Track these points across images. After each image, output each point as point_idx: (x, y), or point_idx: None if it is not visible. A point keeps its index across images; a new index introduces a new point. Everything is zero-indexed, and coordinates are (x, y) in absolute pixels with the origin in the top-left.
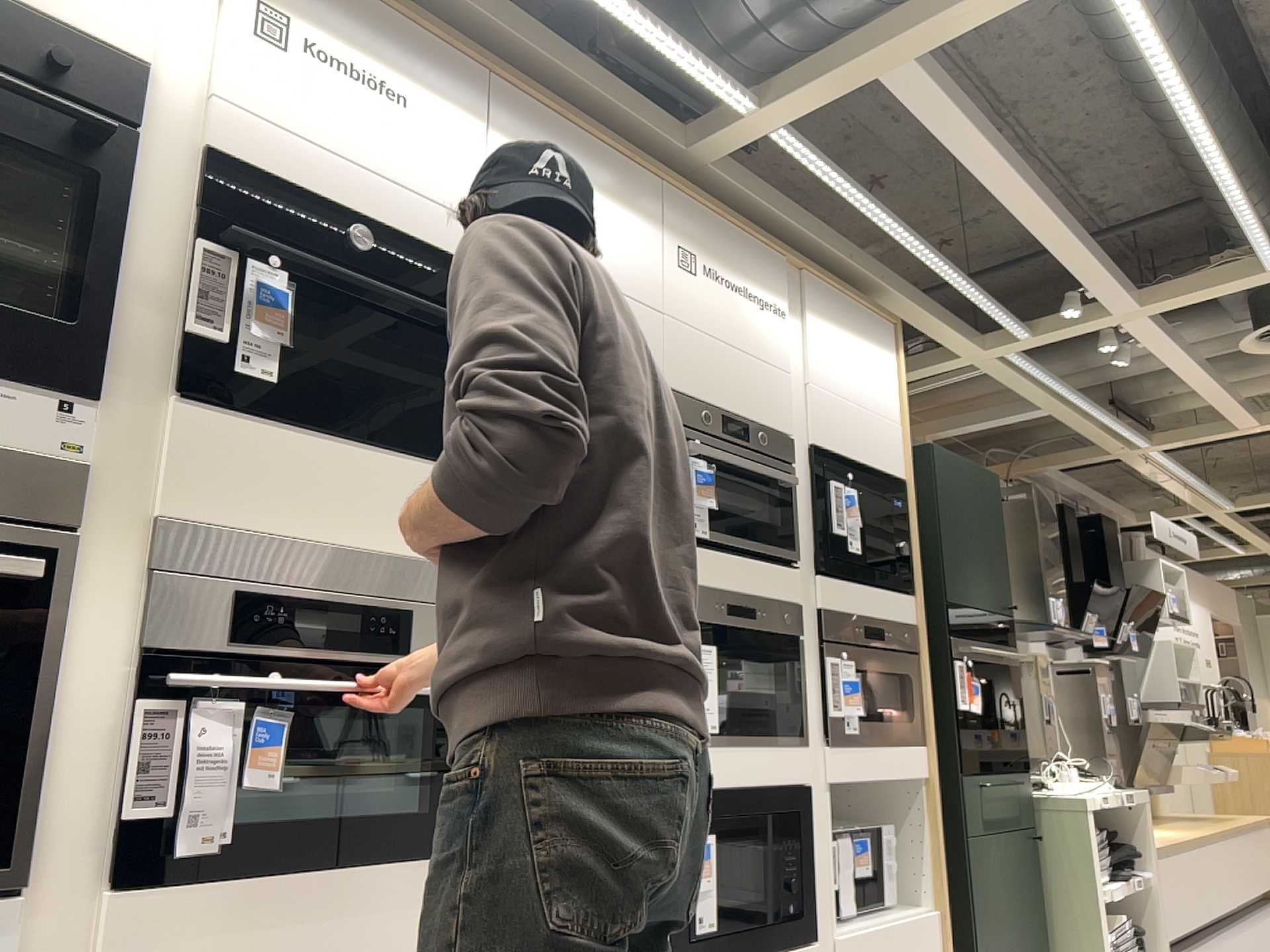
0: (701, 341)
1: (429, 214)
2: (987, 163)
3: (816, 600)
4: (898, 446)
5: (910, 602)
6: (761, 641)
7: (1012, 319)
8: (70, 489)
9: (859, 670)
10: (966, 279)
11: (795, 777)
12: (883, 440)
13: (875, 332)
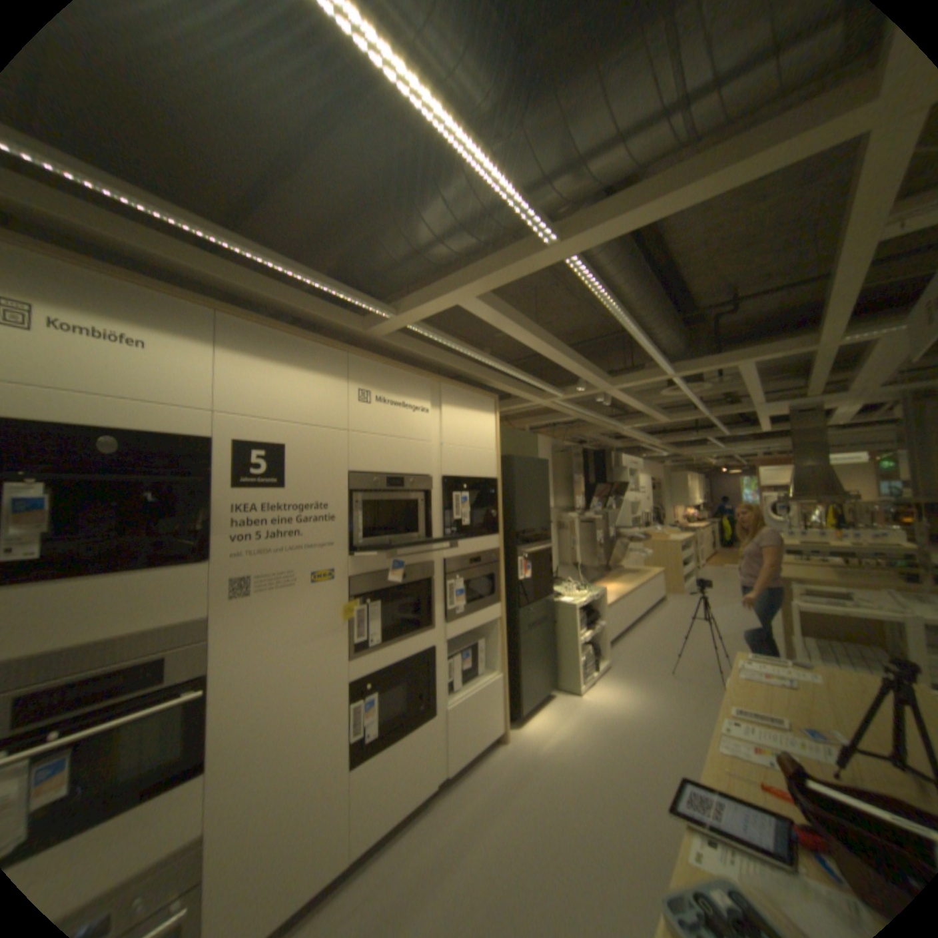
0: (373, 441)
1: (167, 415)
2: (527, 338)
3: (442, 554)
4: (493, 463)
5: (495, 539)
6: (407, 588)
7: (556, 390)
8: None
9: (464, 582)
10: (530, 377)
11: (425, 647)
12: (485, 462)
13: (483, 406)
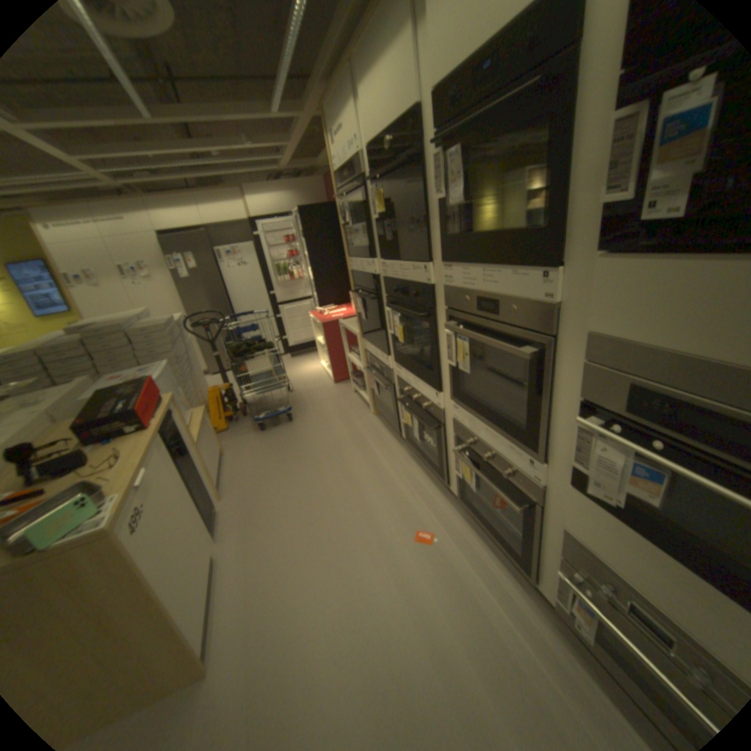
0: None
1: None
2: None
3: None
4: None
5: None
6: None
7: None
8: (551, 316)
9: None
10: None
11: None
12: None
13: None
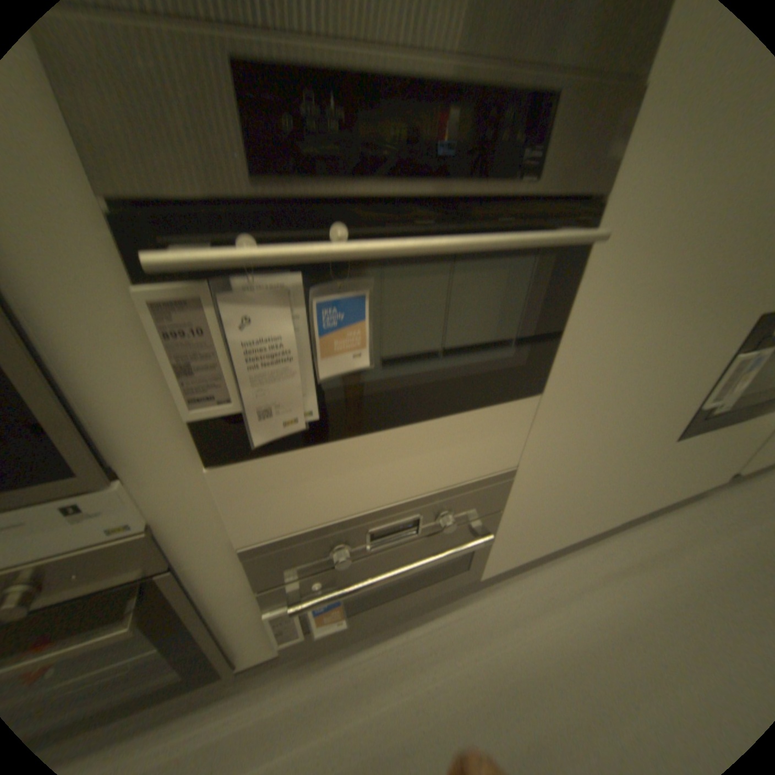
0: None
1: None
2: None
3: None
4: None
5: None
6: None
7: None
8: None
9: None
10: None
11: None
12: None
13: None
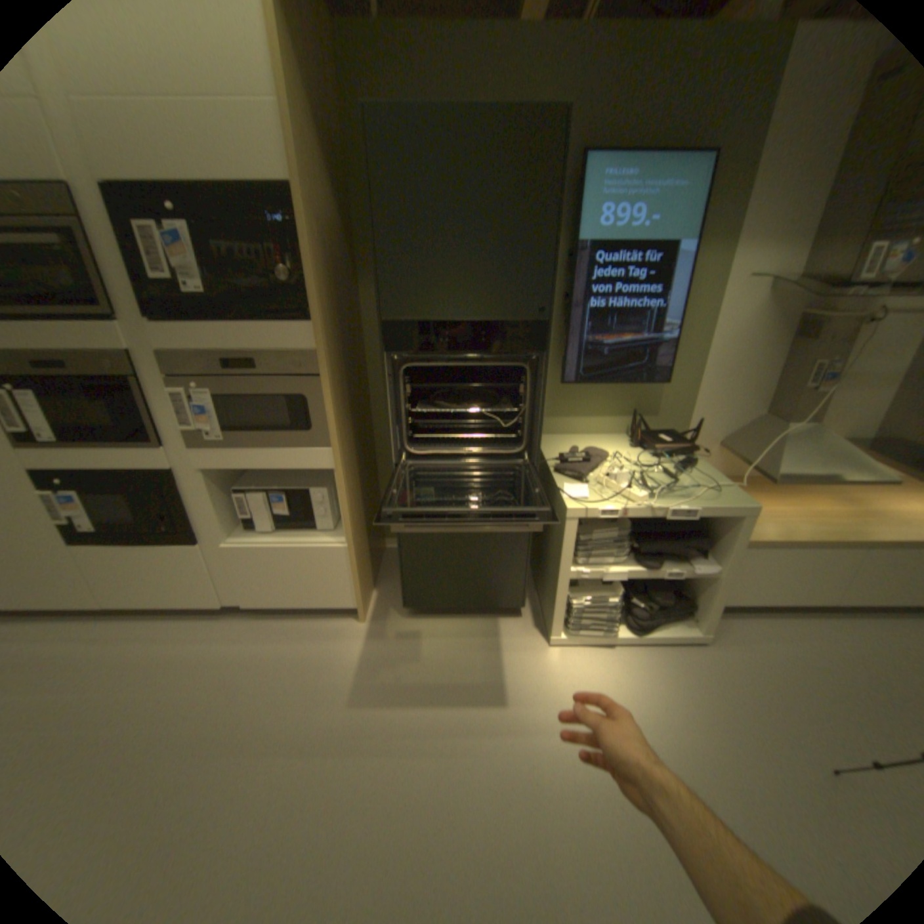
0: None
1: None
2: None
3: (151, 342)
4: (268, 134)
5: (302, 329)
6: (80, 383)
7: None
8: None
9: (215, 396)
10: None
11: (147, 466)
12: (233, 134)
13: None
